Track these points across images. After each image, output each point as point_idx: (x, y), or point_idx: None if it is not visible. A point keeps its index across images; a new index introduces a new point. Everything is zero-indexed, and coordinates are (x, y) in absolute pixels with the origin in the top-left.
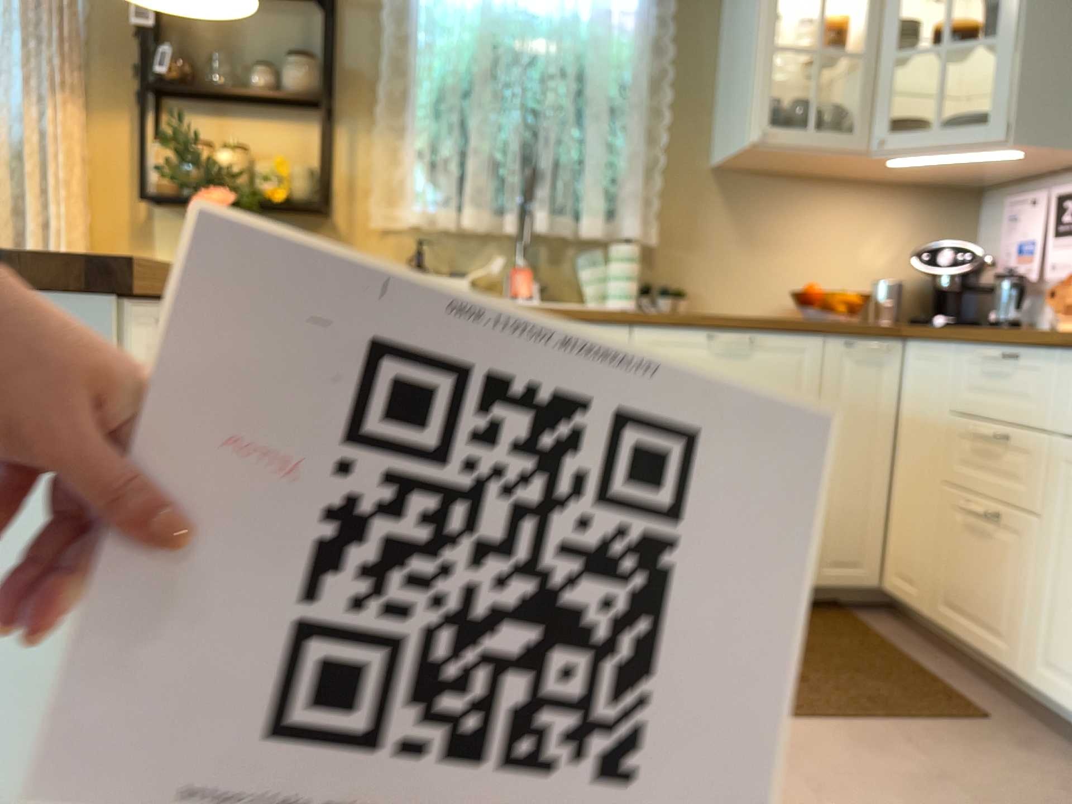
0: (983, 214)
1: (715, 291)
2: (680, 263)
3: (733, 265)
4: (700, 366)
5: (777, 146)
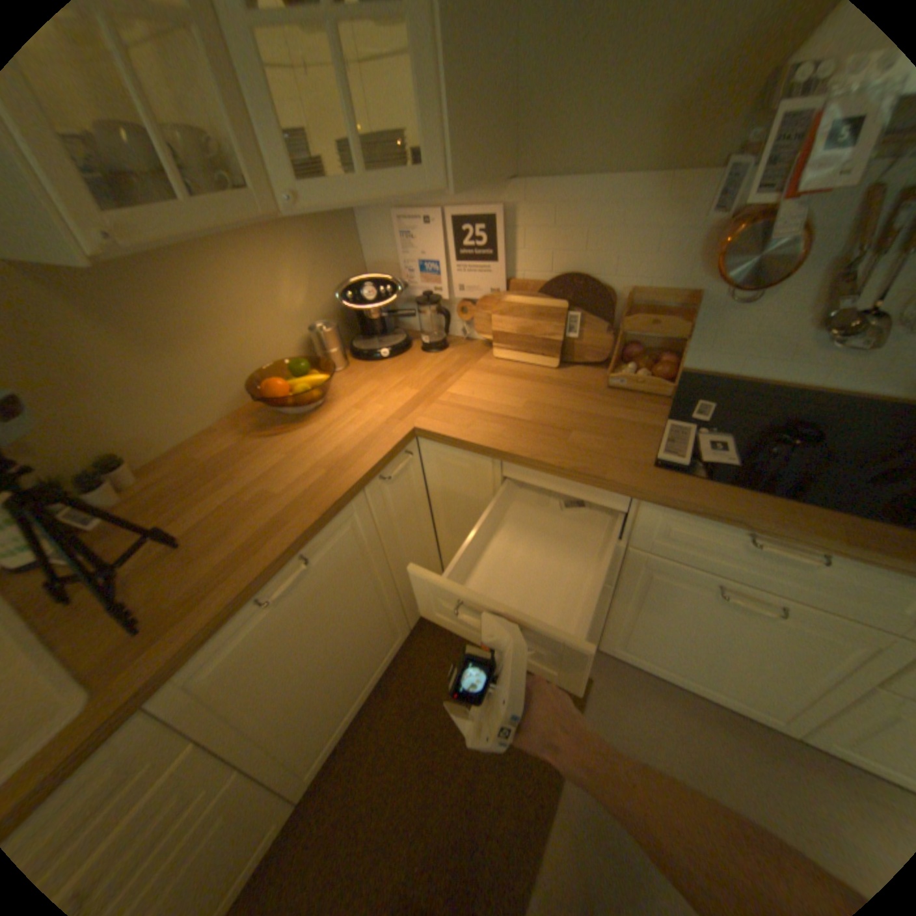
0: (354, 217)
1: (149, 427)
2: (69, 425)
3: (151, 386)
4: (262, 634)
5: (139, 246)
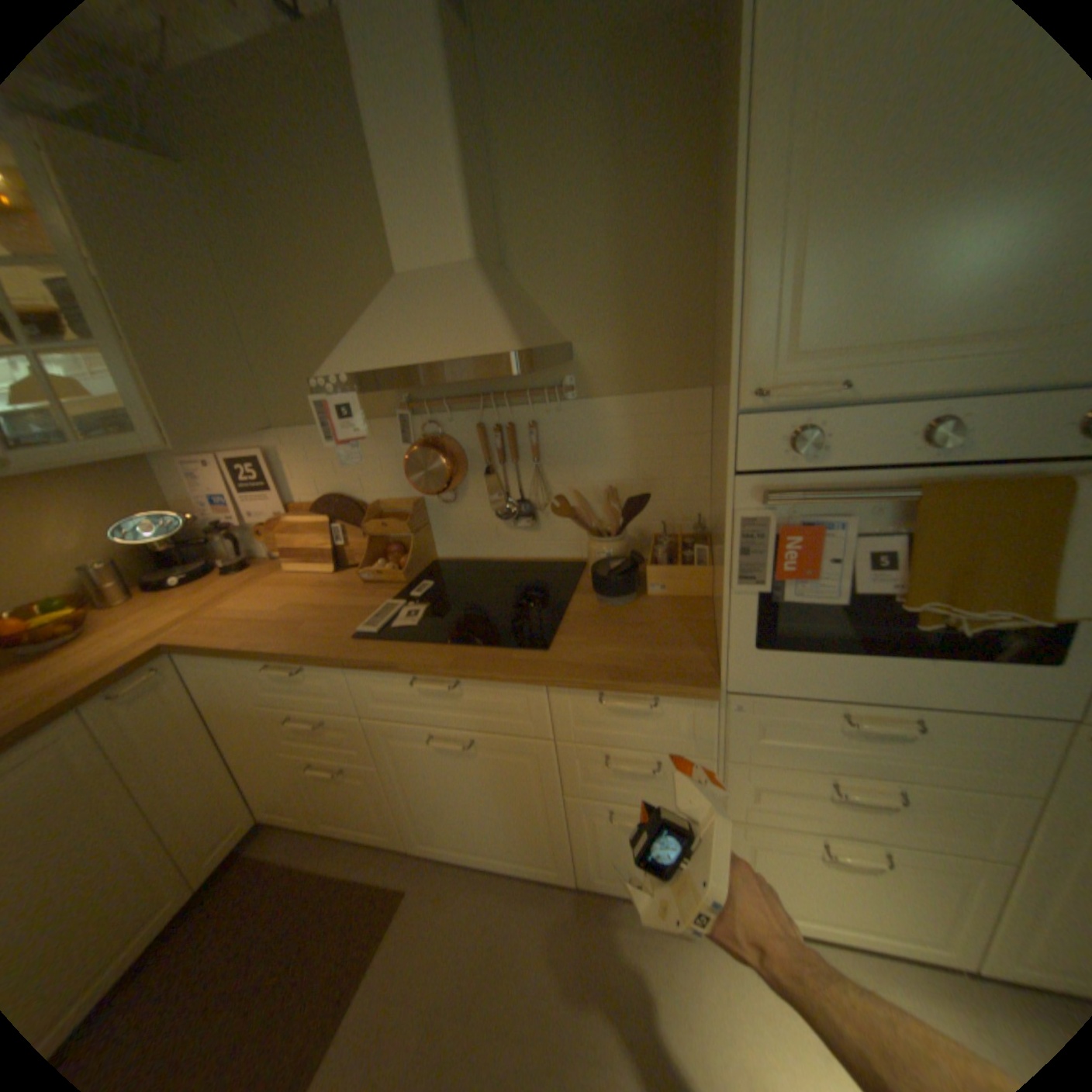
0: (151, 465)
1: None
2: None
3: None
4: None
5: None
